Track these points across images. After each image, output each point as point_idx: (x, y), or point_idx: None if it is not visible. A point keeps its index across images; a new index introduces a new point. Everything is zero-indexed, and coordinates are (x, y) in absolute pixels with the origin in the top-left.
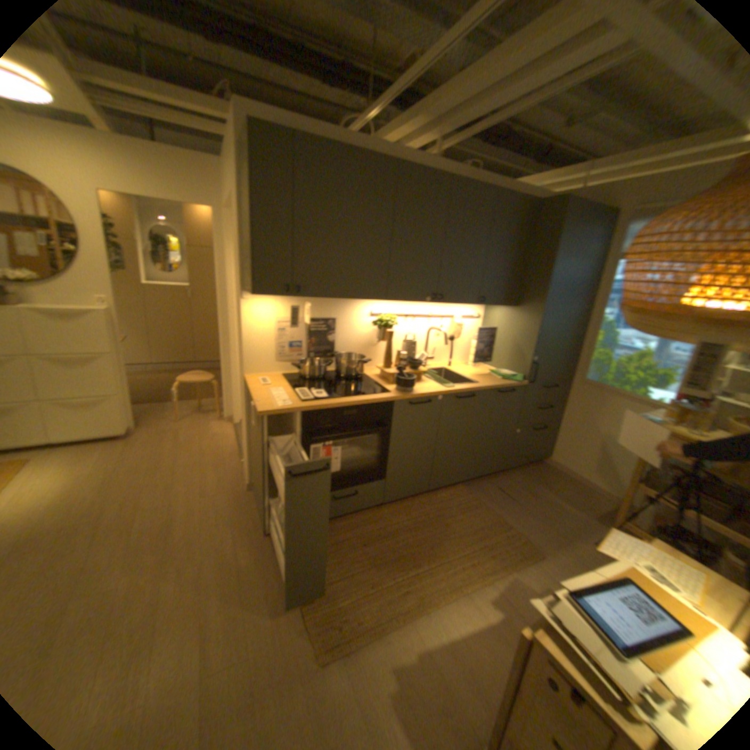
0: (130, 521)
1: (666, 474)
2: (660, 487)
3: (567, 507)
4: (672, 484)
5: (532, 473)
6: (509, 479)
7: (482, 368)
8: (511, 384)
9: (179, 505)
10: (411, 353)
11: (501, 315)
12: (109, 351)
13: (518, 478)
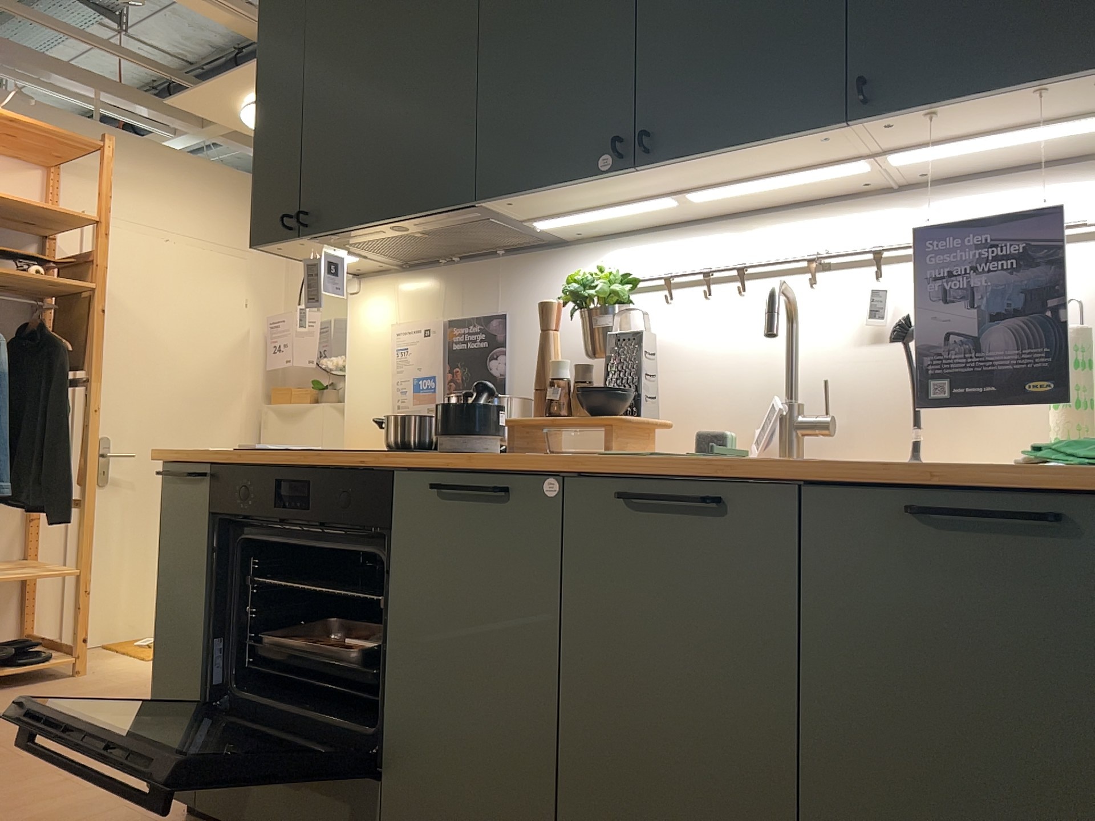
0: None
1: None
2: None
3: None
4: None
5: None
6: None
7: None
8: (1053, 480)
9: None
10: (639, 374)
11: None
12: None
13: None
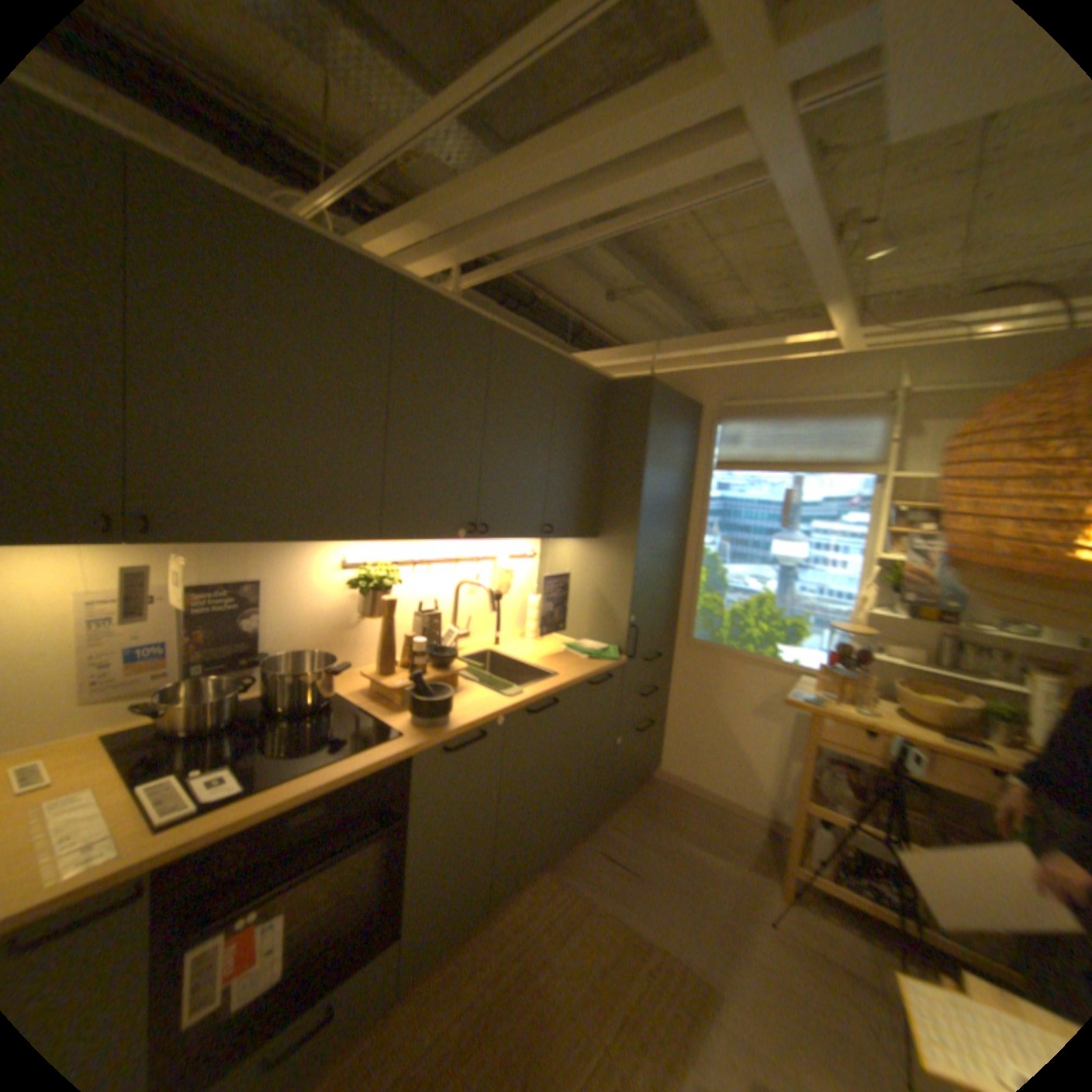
0: None
1: (835, 778)
2: (837, 802)
3: (710, 859)
4: (852, 796)
5: (644, 805)
6: (614, 830)
7: (551, 640)
8: (606, 666)
9: None
10: (434, 635)
11: (571, 551)
12: None
13: (627, 823)
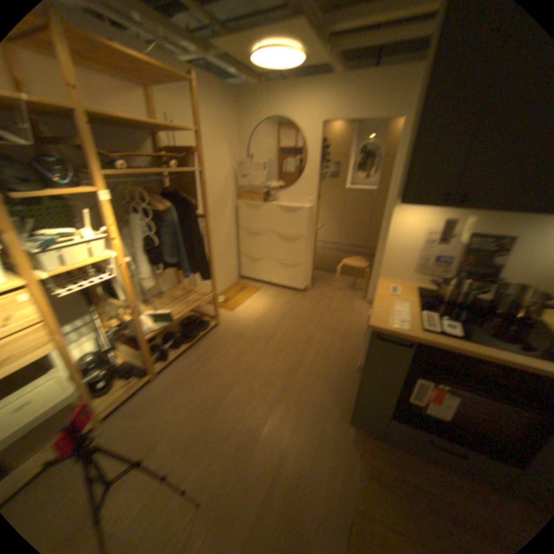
0: (283, 348)
1: None
2: None
3: None
4: None
5: None
6: None
7: None
8: None
9: (311, 354)
10: None
11: None
12: (307, 233)
13: None
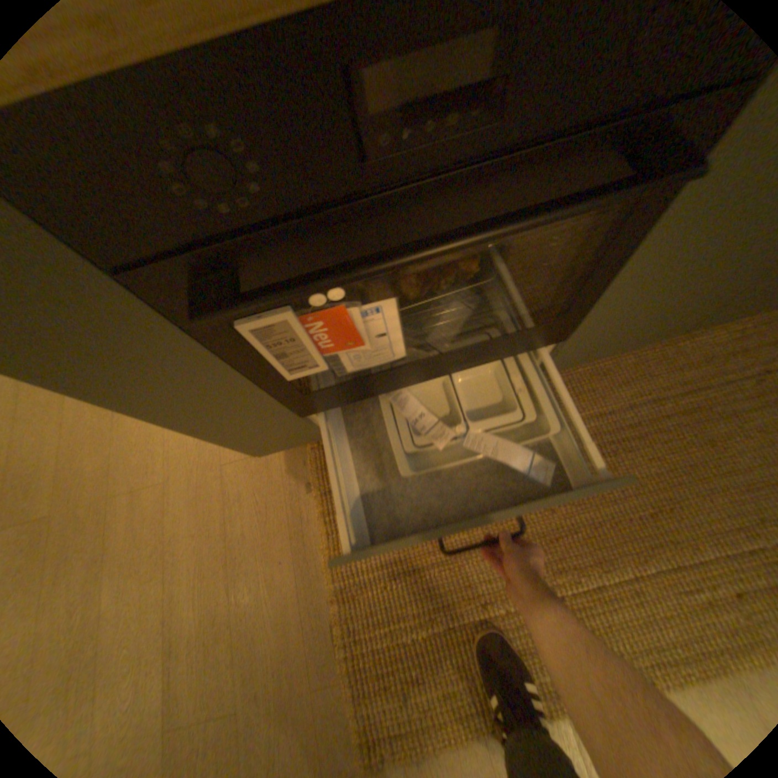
0: None
1: None
2: None
3: None
4: None
5: None
6: None
7: None
8: None
9: None
10: None
11: None
12: None
13: None
